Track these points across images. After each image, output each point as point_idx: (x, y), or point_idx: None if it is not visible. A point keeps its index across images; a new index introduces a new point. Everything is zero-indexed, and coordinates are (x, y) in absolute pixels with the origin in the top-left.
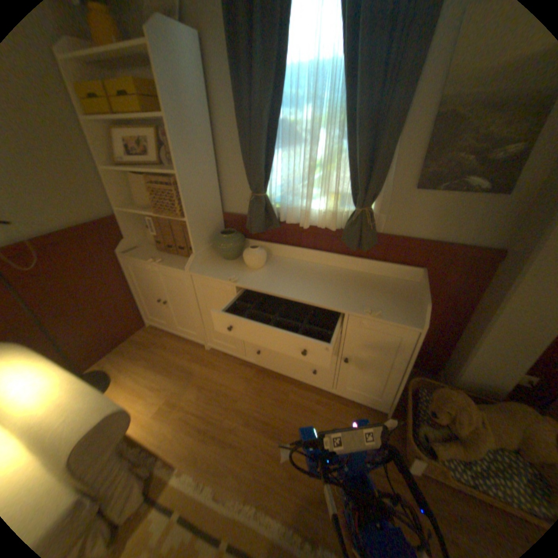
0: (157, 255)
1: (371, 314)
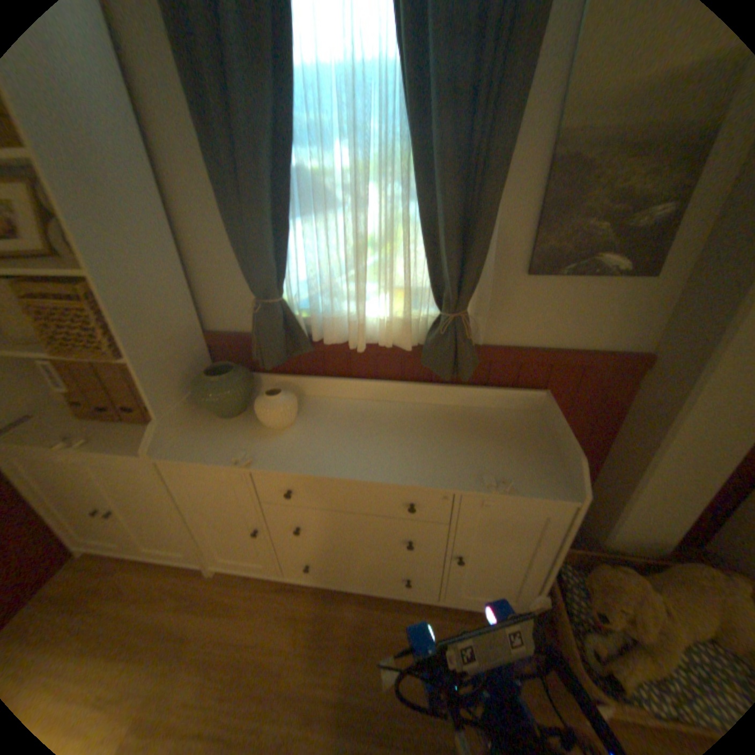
0: (76, 429)
1: (499, 489)
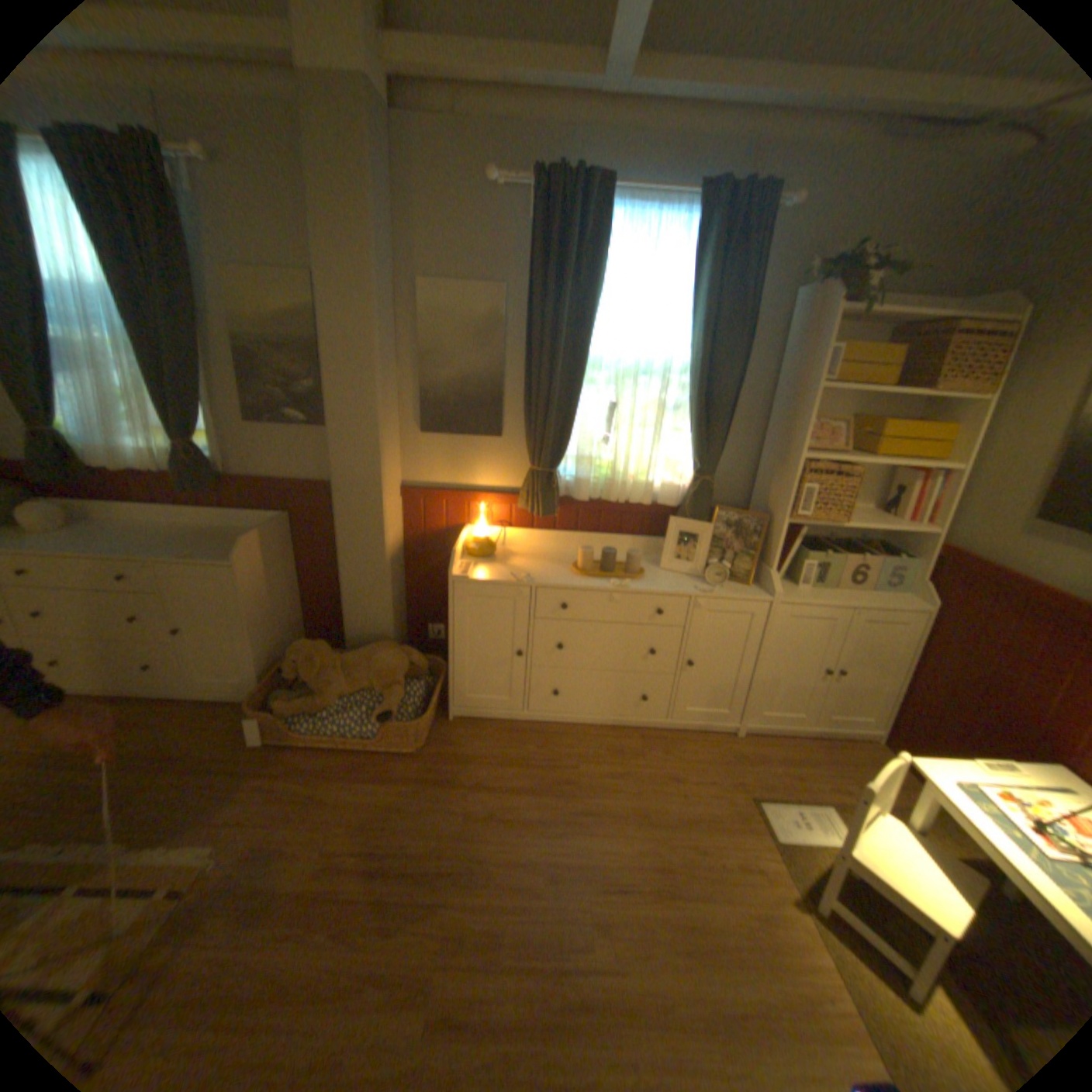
0: None
1: (175, 558)
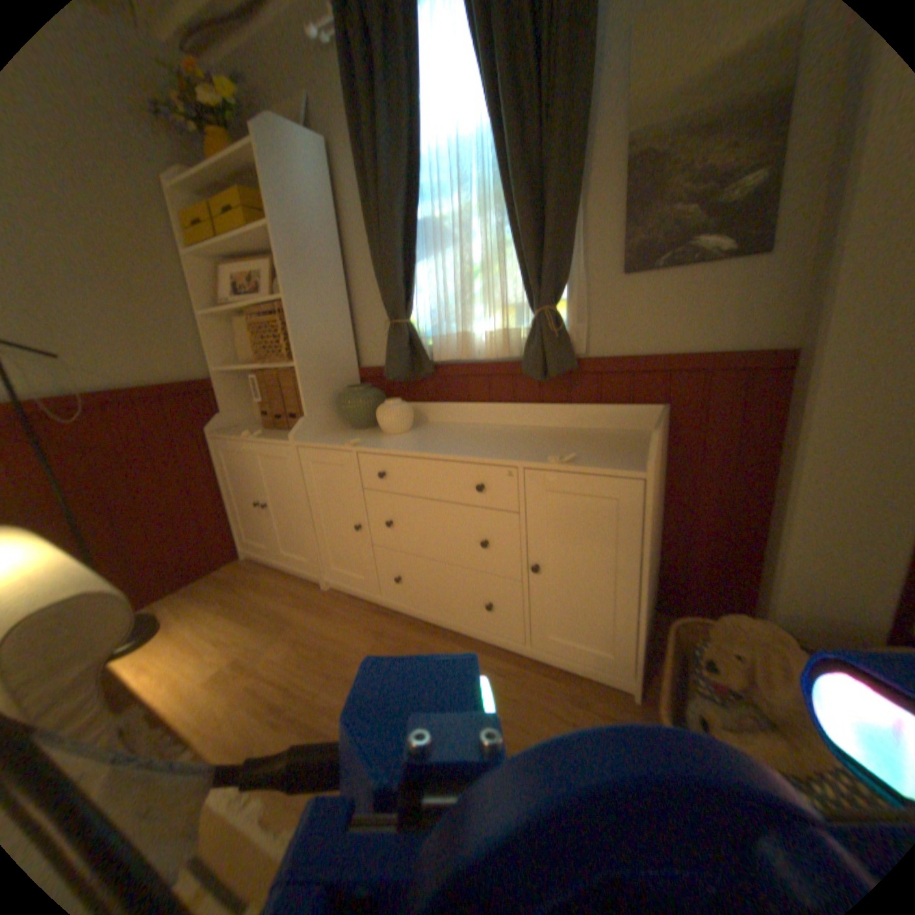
0: (259, 431)
1: (558, 460)
